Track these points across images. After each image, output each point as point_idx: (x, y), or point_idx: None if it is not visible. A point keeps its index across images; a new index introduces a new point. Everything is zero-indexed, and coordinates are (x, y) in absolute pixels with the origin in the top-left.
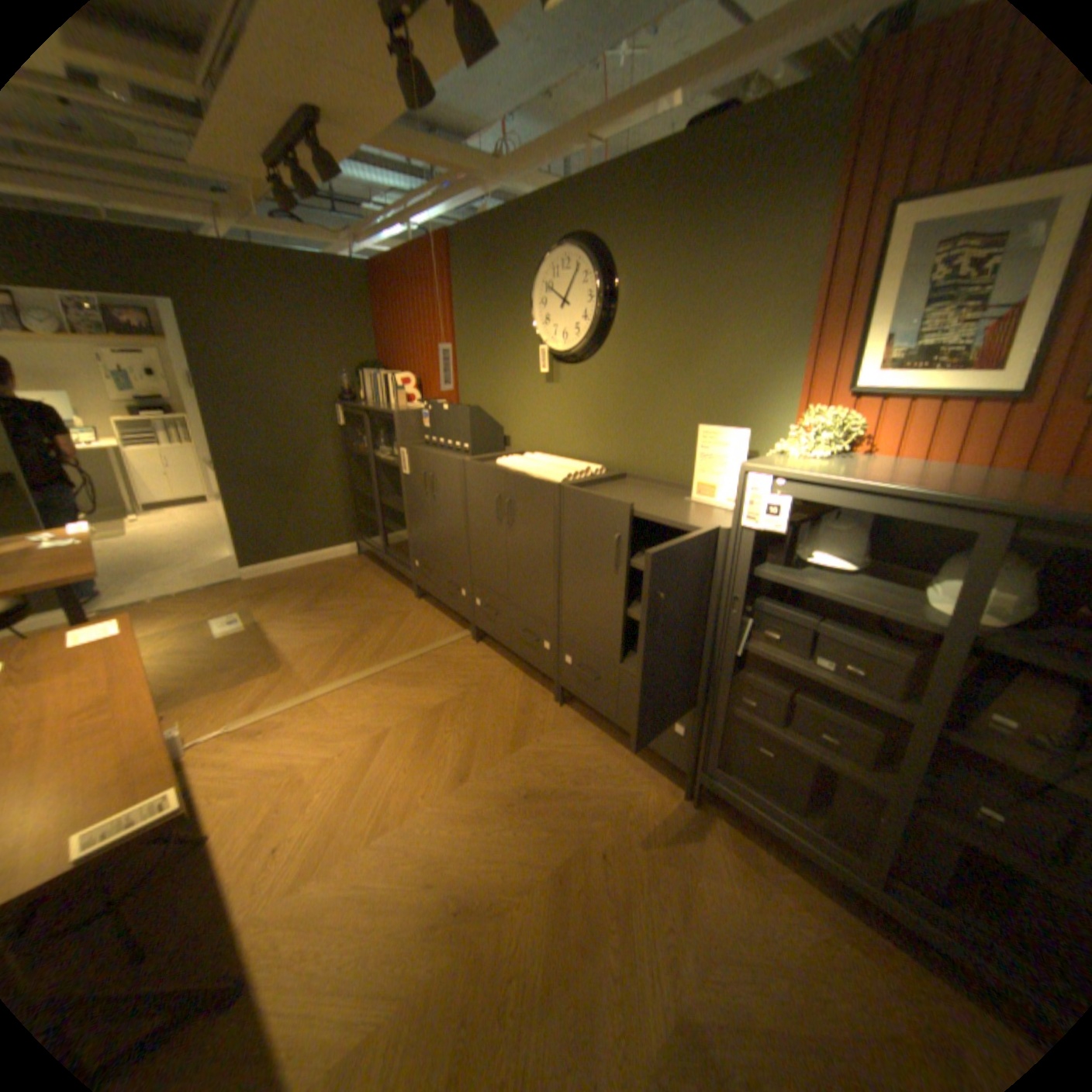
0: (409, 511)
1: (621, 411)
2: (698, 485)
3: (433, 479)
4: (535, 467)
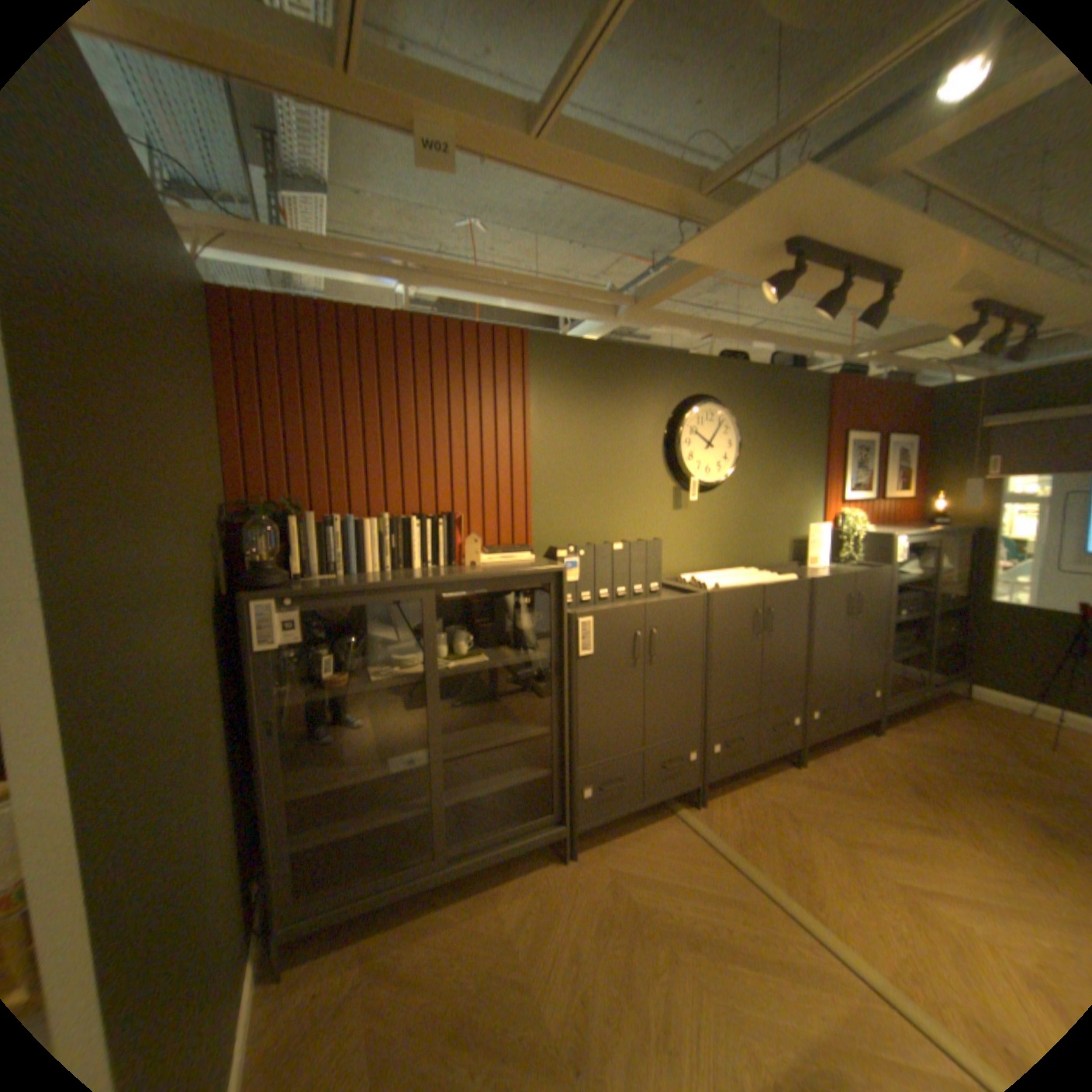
0: (578, 714)
1: (741, 525)
2: (811, 559)
3: (654, 636)
4: (748, 578)
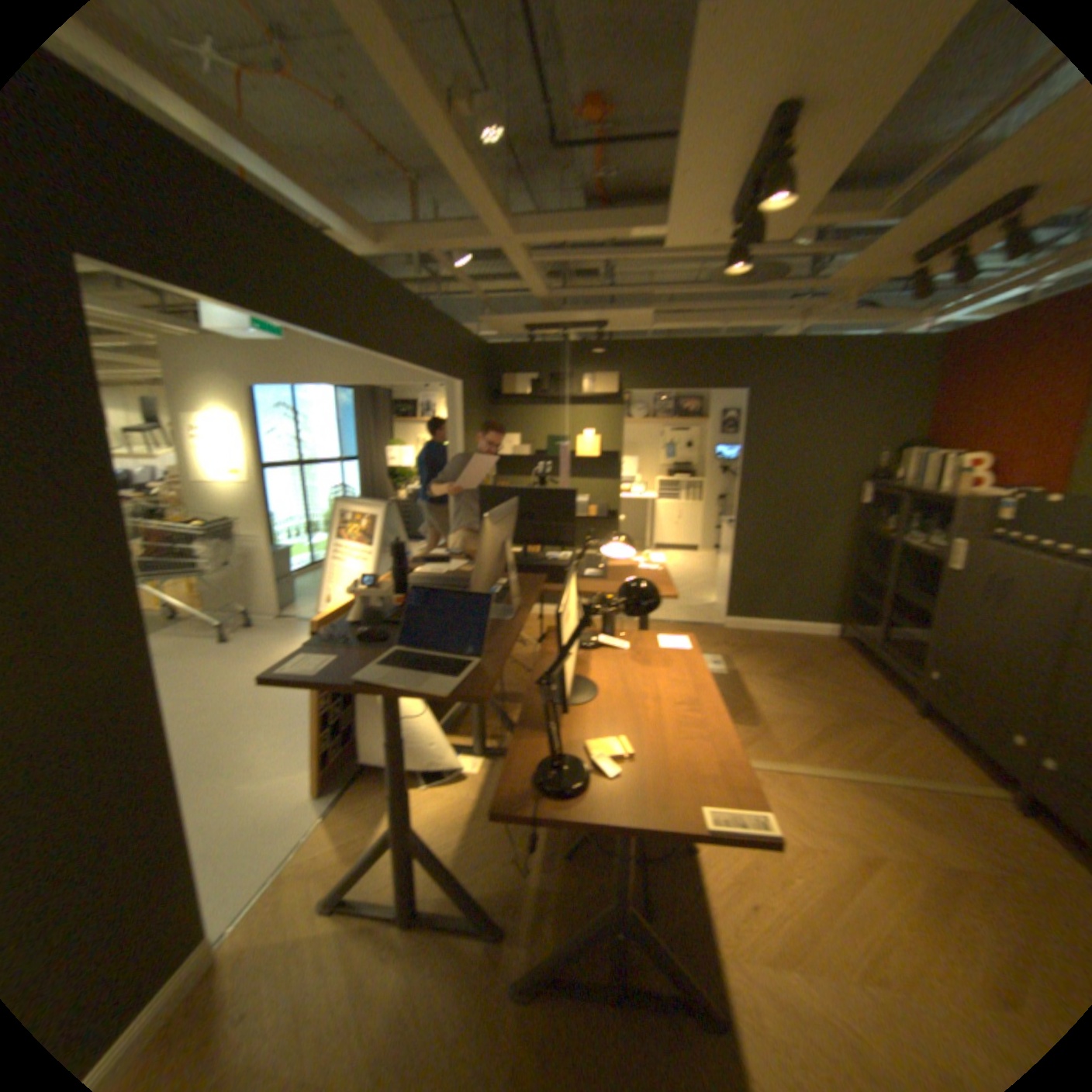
0: (943, 611)
1: None
2: None
3: (1007, 583)
4: None
